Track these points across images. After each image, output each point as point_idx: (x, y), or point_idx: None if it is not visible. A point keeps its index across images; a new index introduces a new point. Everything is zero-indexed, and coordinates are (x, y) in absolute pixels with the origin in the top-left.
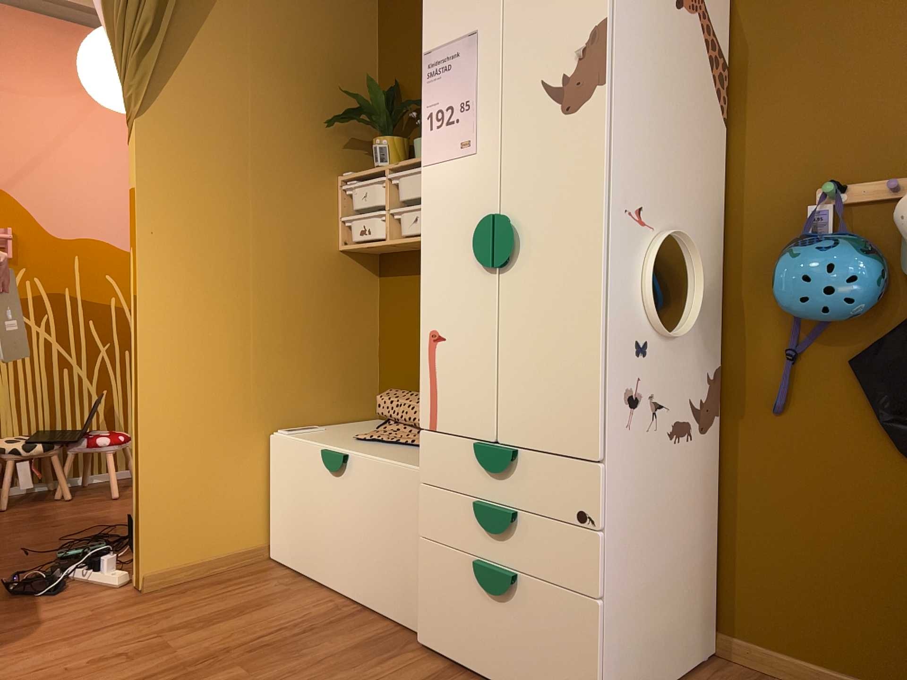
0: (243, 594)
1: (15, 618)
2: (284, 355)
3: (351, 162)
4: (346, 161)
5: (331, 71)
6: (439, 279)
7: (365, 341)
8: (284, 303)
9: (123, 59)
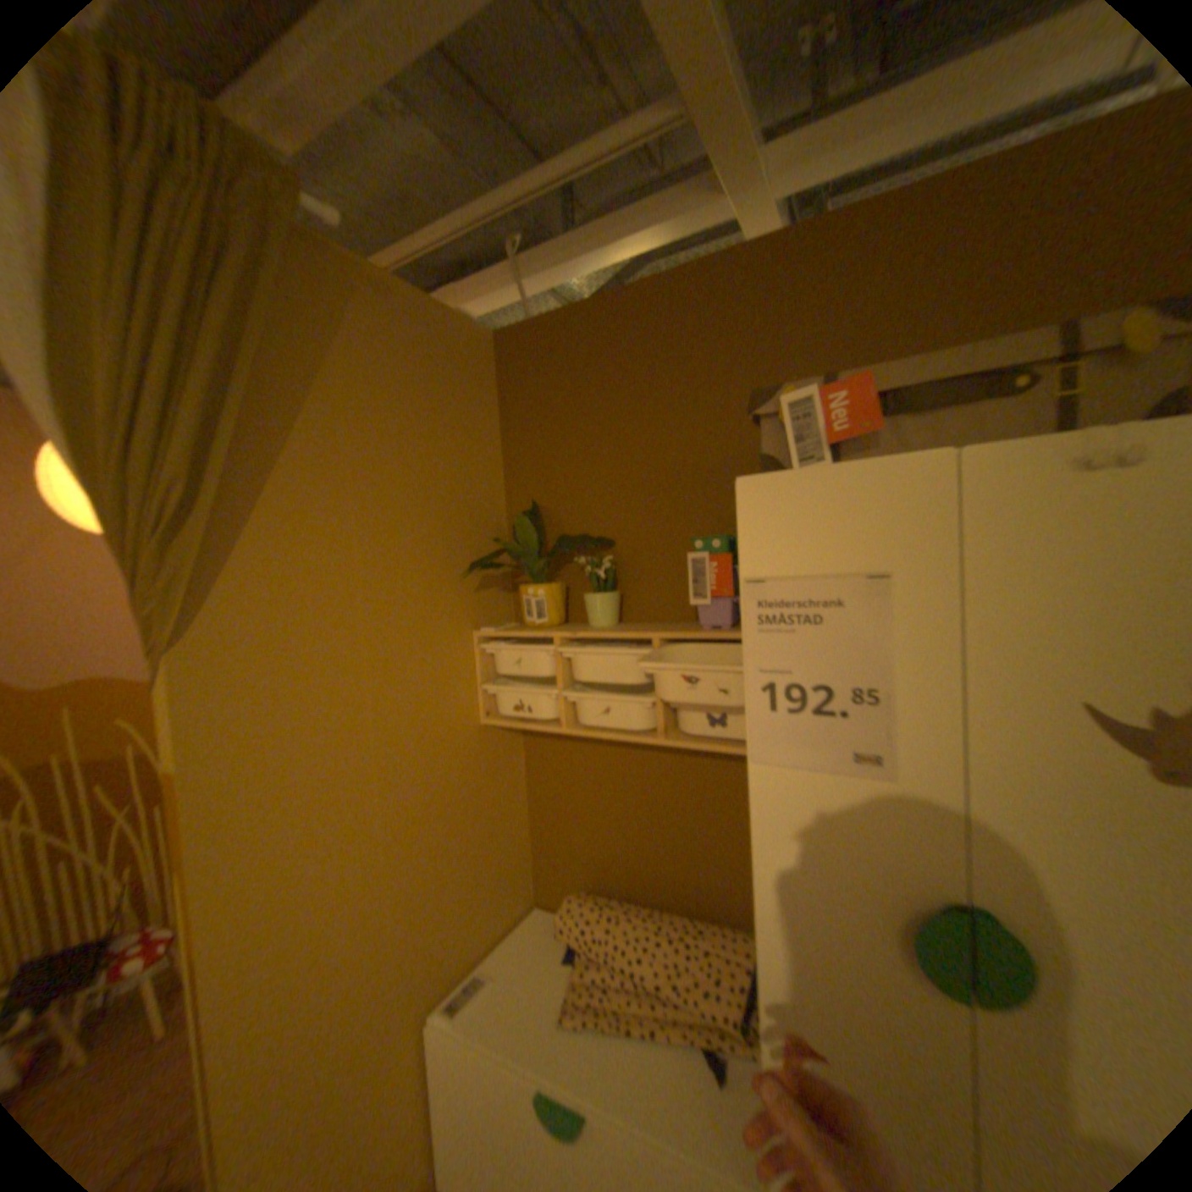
0: None
1: None
2: (431, 899)
3: (485, 606)
4: (479, 607)
5: (454, 495)
6: (806, 958)
7: (515, 819)
8: (425, 830)
9: (124, 544)
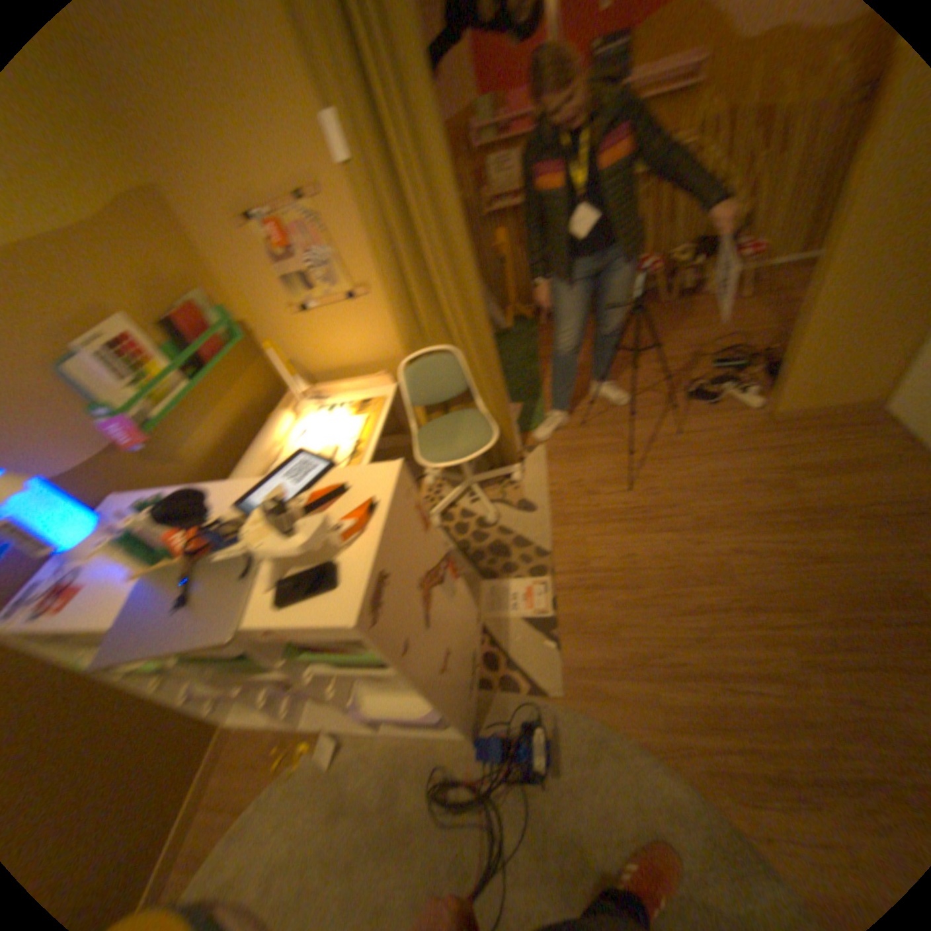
0: (858, 447)
1: (693, 422)
2: None
3: None
4: None
5: None
6: None
7: None
8: None
9: None
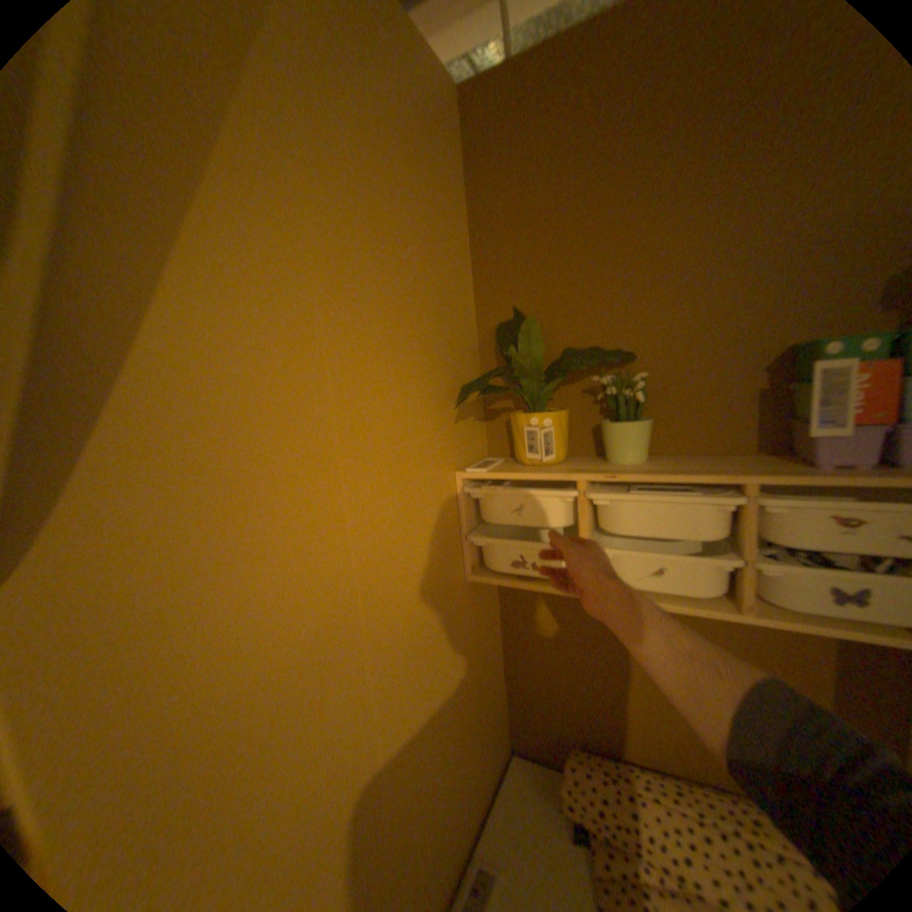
0: None
1: None
2: (433, 801)
3: (463, 439)
4: (458, 441)
5: (430, 297)
6: None
7: (494, 671)
8: (424, 725)
9: None
